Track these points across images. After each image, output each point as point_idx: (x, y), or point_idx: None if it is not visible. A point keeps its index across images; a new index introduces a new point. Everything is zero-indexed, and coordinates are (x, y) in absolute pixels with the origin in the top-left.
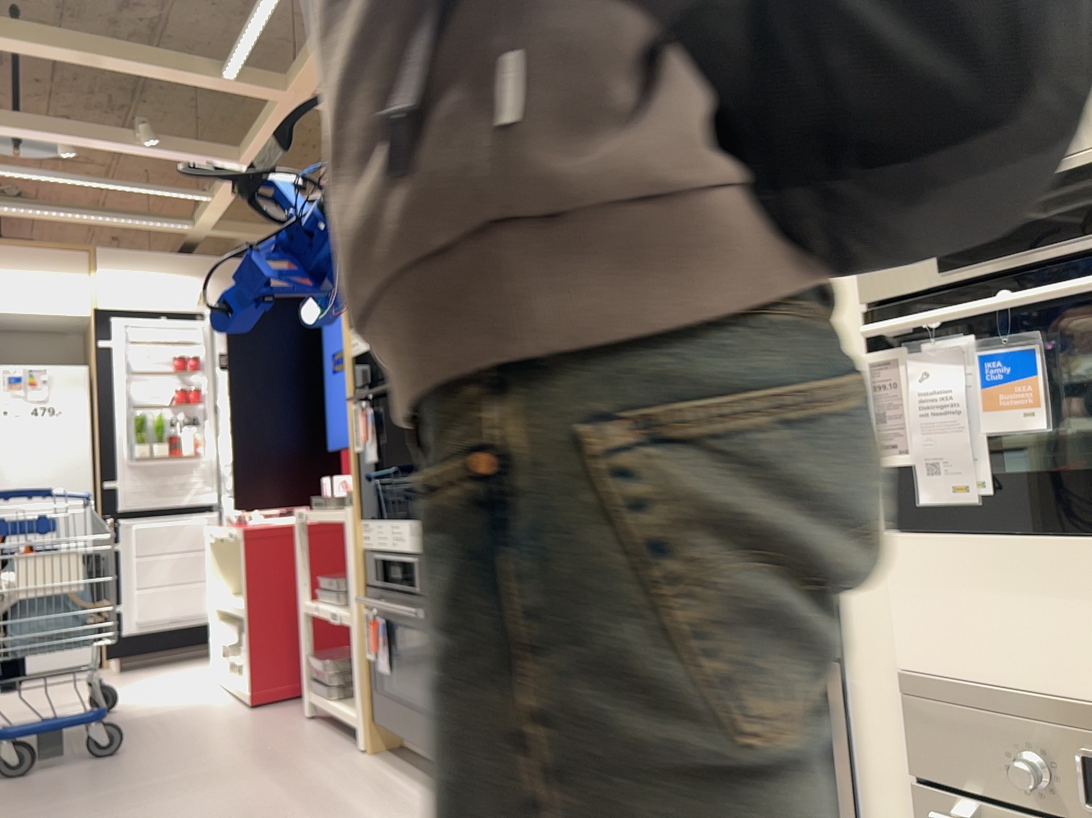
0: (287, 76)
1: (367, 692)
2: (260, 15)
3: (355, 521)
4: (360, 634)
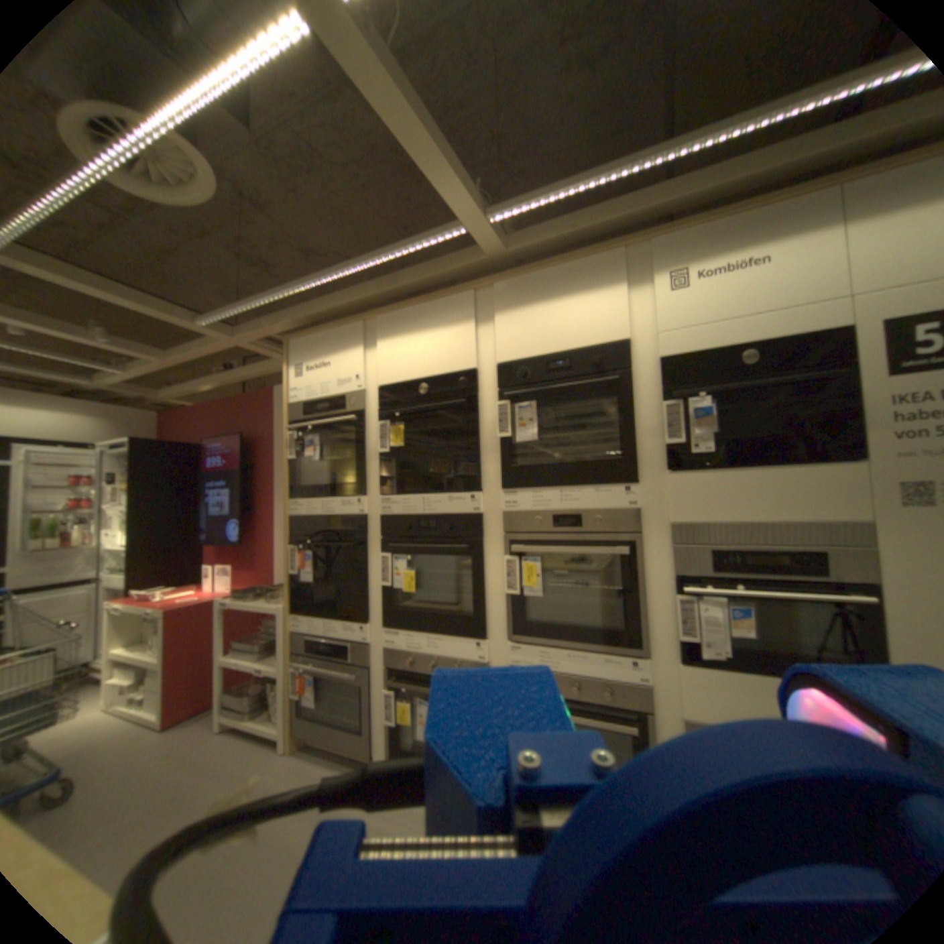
0: (234, 327)
1: (287, 718)
2: (249, 302)
3: (286, 614)
4: (284, 683)
